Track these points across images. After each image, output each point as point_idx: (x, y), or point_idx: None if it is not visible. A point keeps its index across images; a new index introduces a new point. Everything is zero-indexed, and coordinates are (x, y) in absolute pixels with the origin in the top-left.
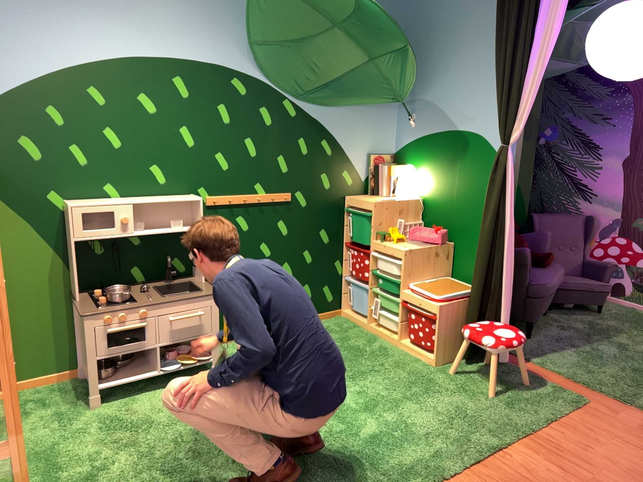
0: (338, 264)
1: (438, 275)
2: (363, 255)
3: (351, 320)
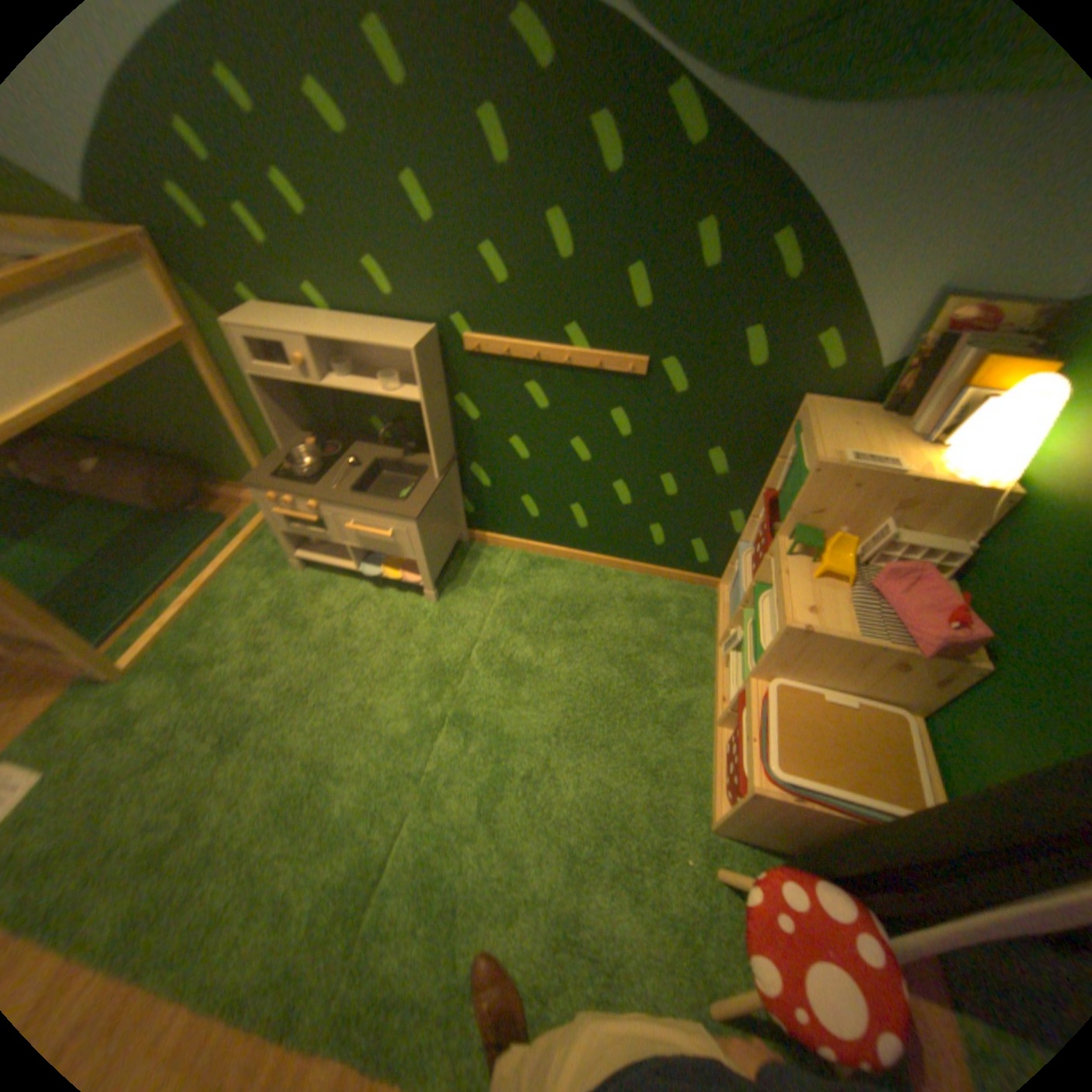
0: (738, 518)
1: (882, 699)
2: (761, 544)
3: (715, 612)
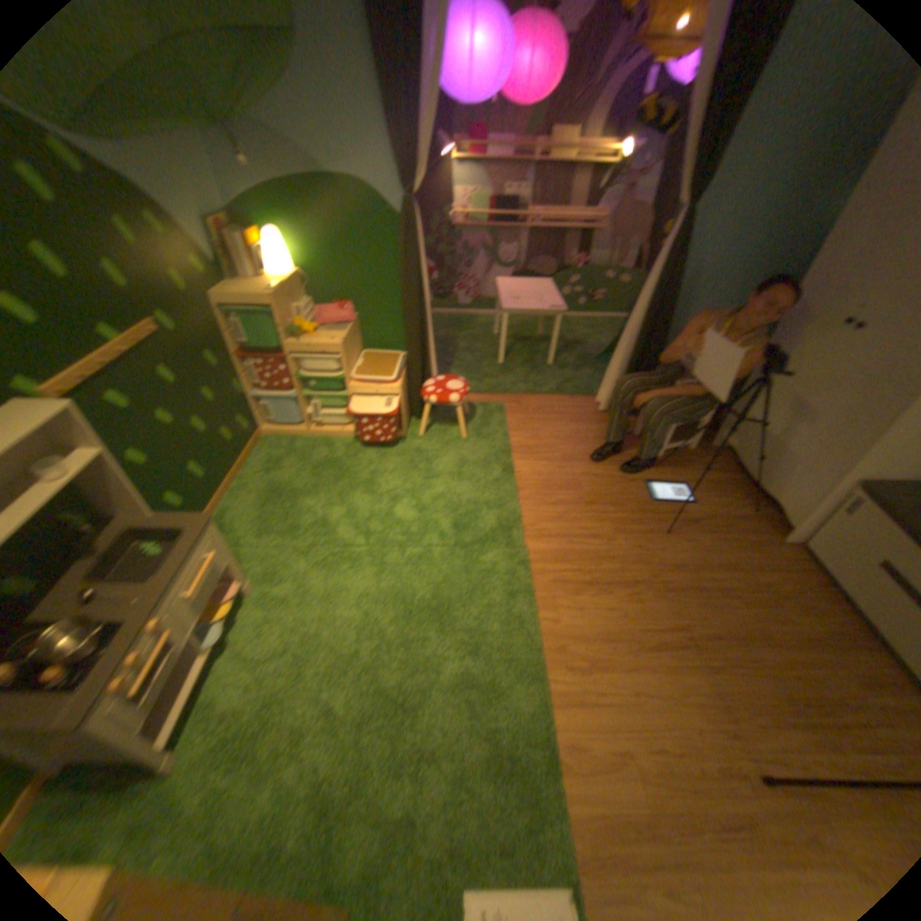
0: (238, 382)
1: (359, 353)
2: (275, 362)
3: (281, 434)
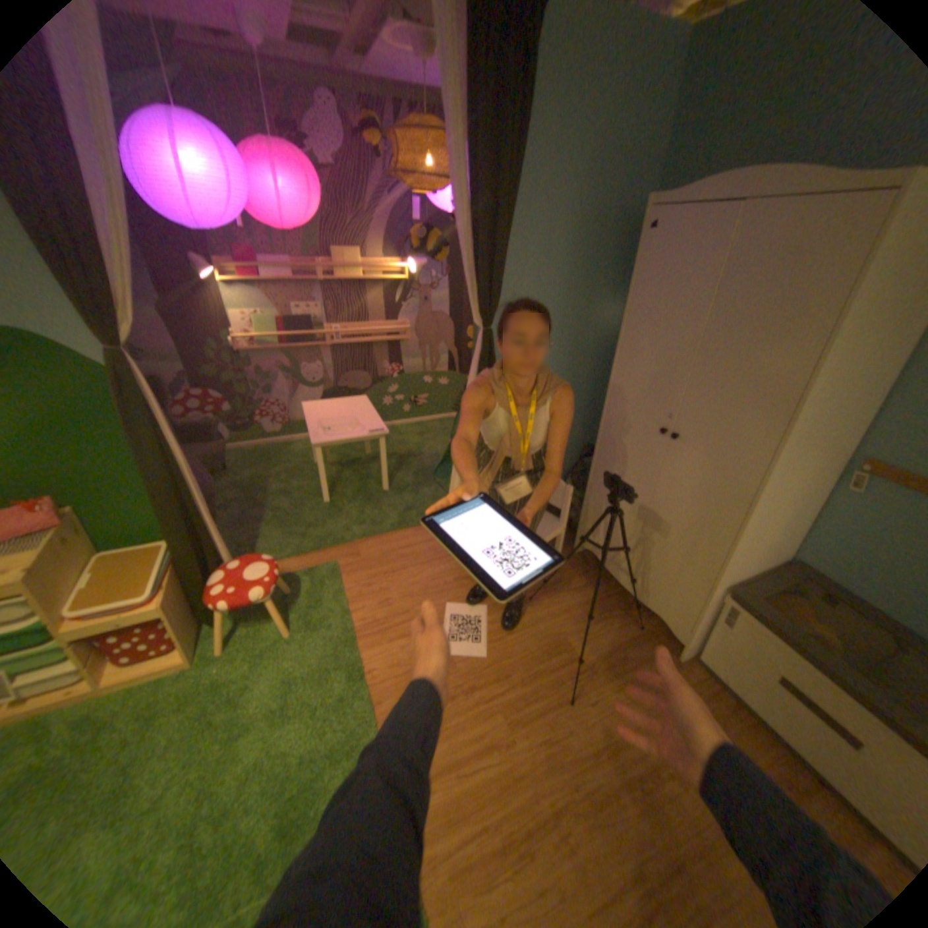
0: None
1: (83, 564)
2: None
3: None
